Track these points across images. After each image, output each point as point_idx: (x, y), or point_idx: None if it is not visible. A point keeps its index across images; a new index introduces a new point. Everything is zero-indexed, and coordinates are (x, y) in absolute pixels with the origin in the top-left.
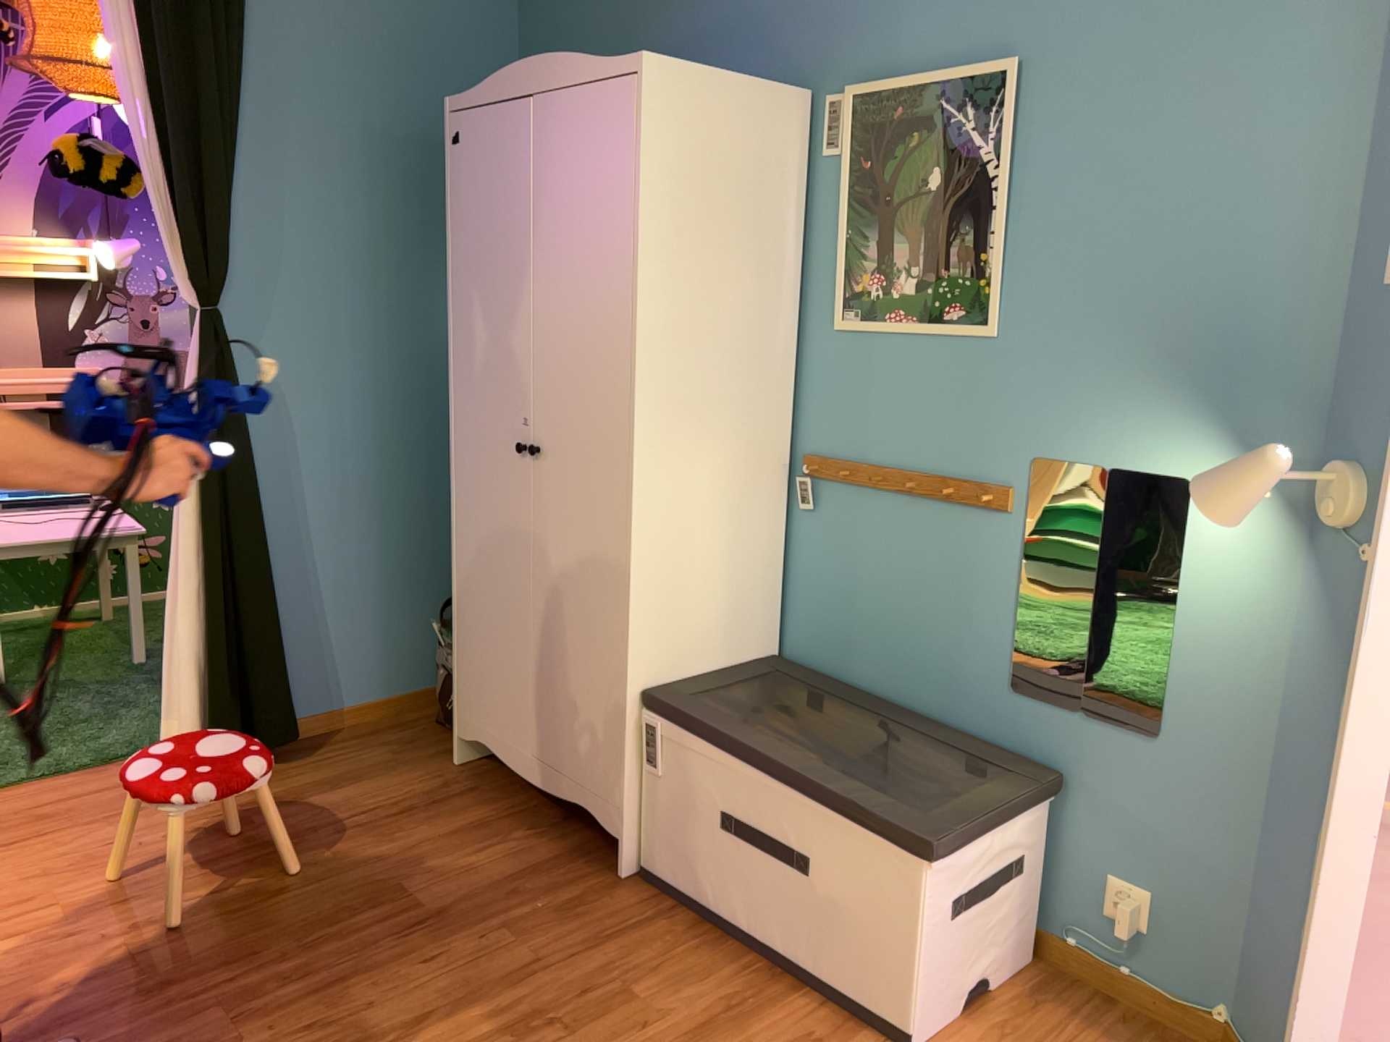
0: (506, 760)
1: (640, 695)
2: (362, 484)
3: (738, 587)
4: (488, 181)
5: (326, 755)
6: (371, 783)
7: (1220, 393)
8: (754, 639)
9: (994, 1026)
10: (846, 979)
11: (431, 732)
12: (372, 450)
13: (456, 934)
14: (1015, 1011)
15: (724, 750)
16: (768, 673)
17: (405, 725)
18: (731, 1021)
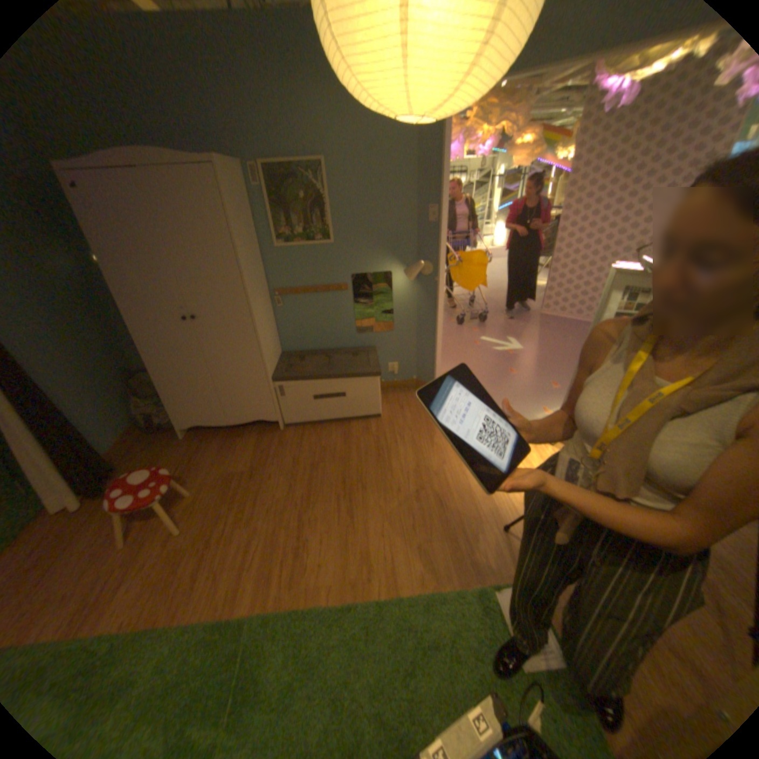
0: (213, 424)
1: (272, 378)
2: (63, 361)
3: (273, 336)
4: (113, 207)
5: (124, 468)
6: (161, 461)
7: (394, 249)
8: (278, 350)
9: (385, 403)
10: (360, 412)
11: (153, 438)
12: (58, 345)
13: (264, 468)
14: (384, 398)
15: (309, 379)
16: (289, 357)
17: (137, 442)
18: (347, 435)
